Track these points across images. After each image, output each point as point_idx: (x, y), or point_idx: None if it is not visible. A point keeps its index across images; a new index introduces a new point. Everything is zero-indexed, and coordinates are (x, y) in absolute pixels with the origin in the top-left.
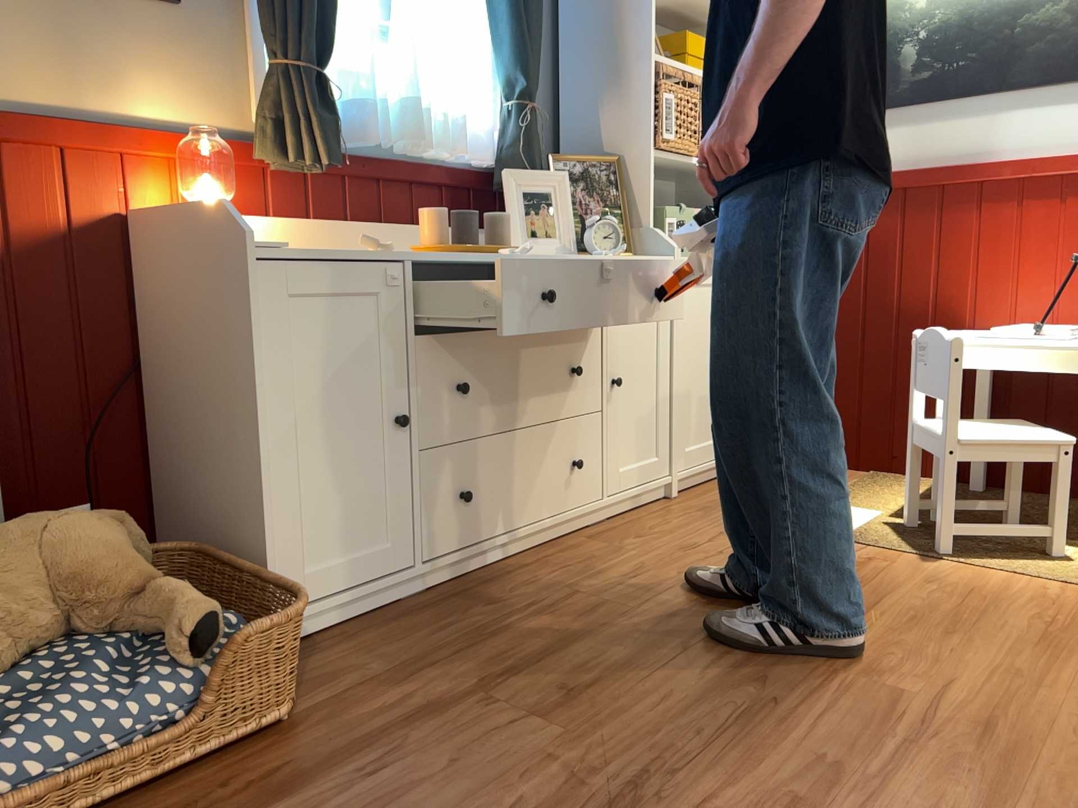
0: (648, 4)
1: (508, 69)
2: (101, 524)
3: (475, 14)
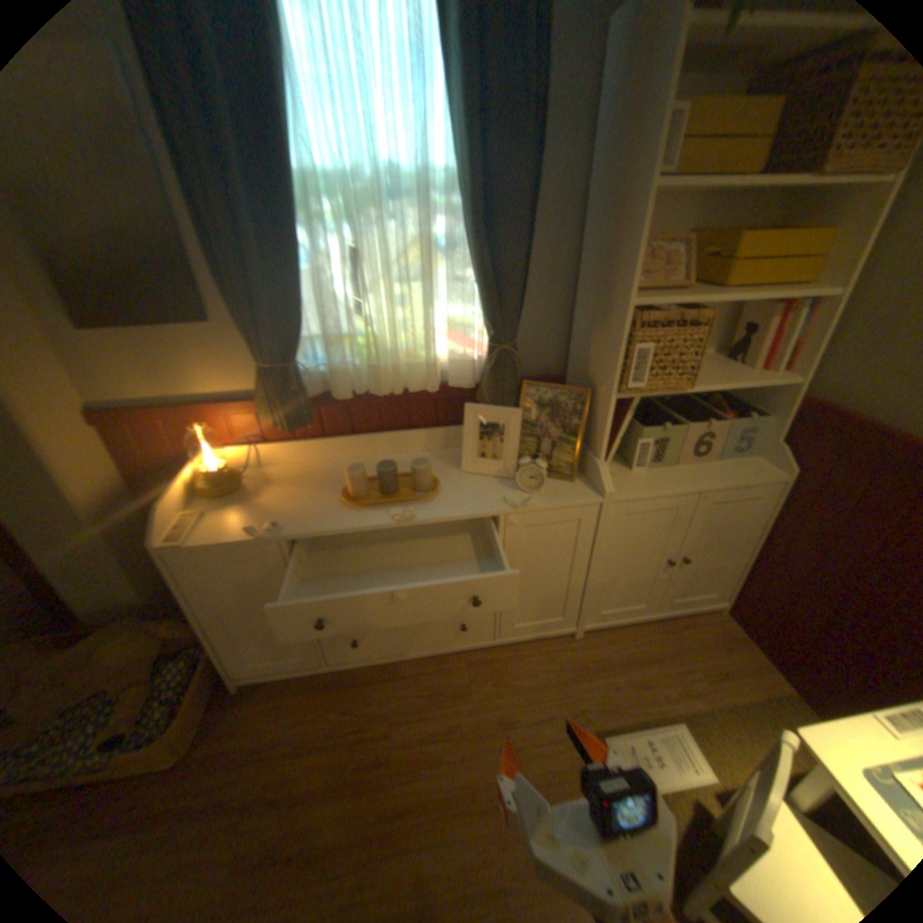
0: (638, 243)
1: (483, 314)
2: (126, 647)
3: (462, 261)
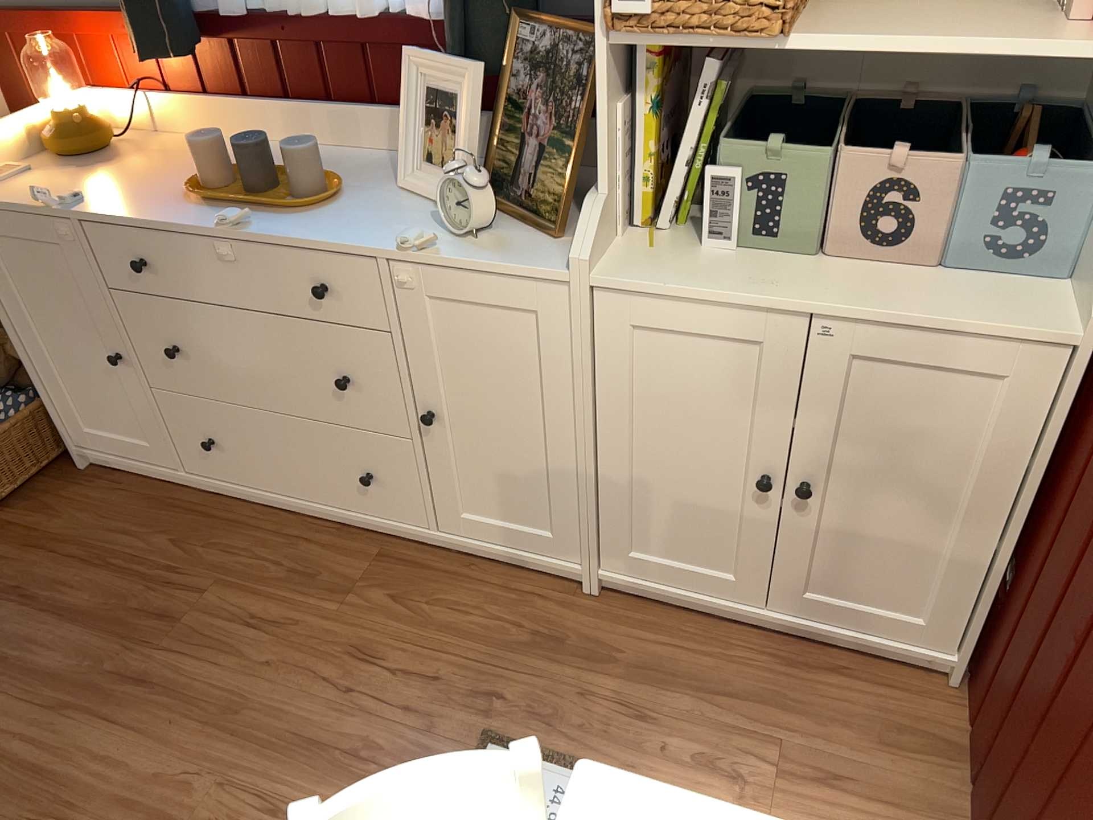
0: None
1: None
2: None
3: None
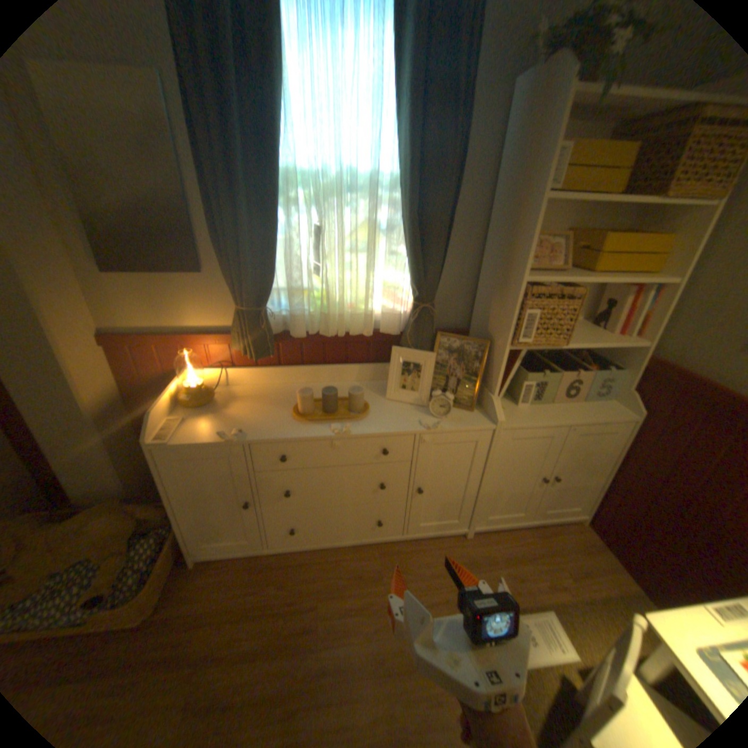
0: (531, 237)
1: (411, 280)
2: (113, 522)
3: (398, 240)
